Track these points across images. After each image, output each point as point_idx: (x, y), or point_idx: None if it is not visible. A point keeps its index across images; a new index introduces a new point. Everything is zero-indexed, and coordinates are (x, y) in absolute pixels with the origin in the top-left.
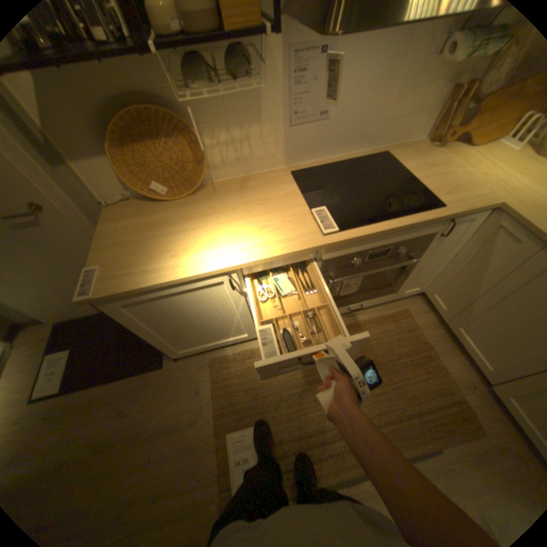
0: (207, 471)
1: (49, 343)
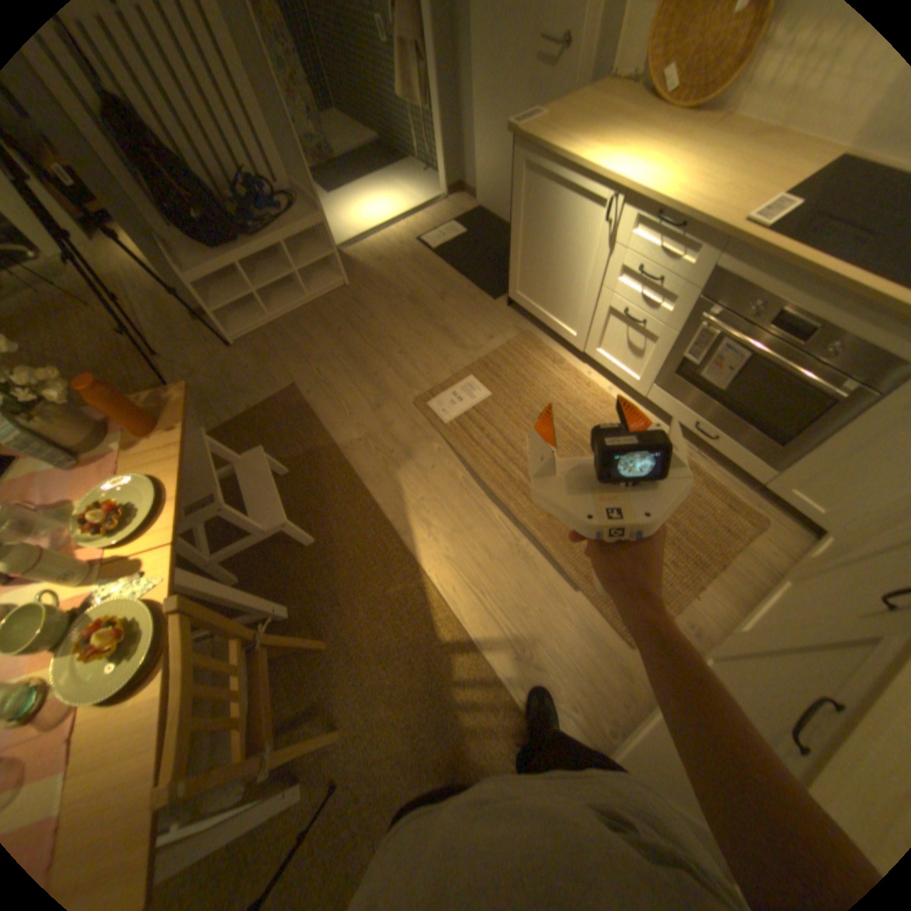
0: (436, 377)
1: (463, 216)
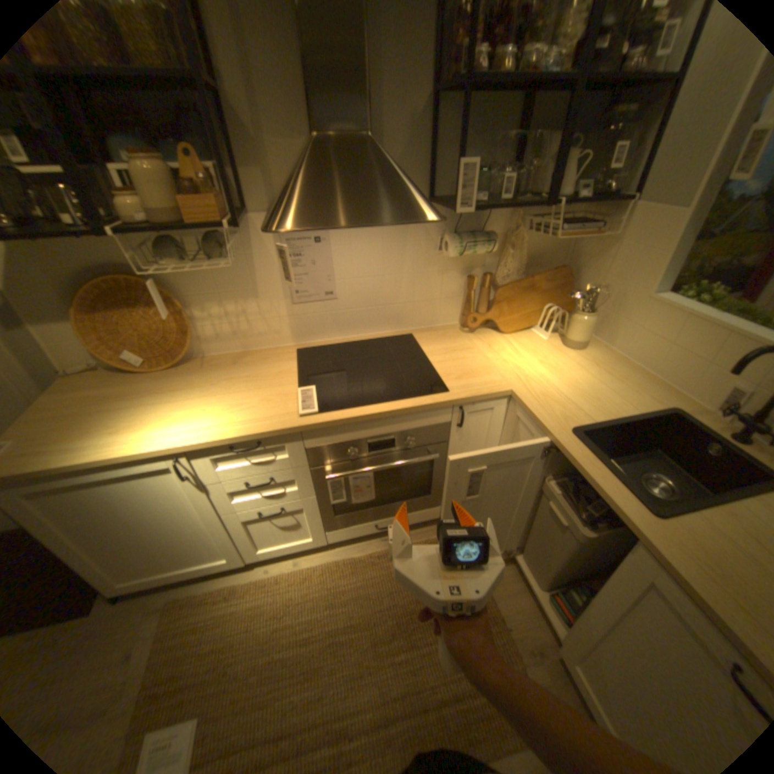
0: None
1: None
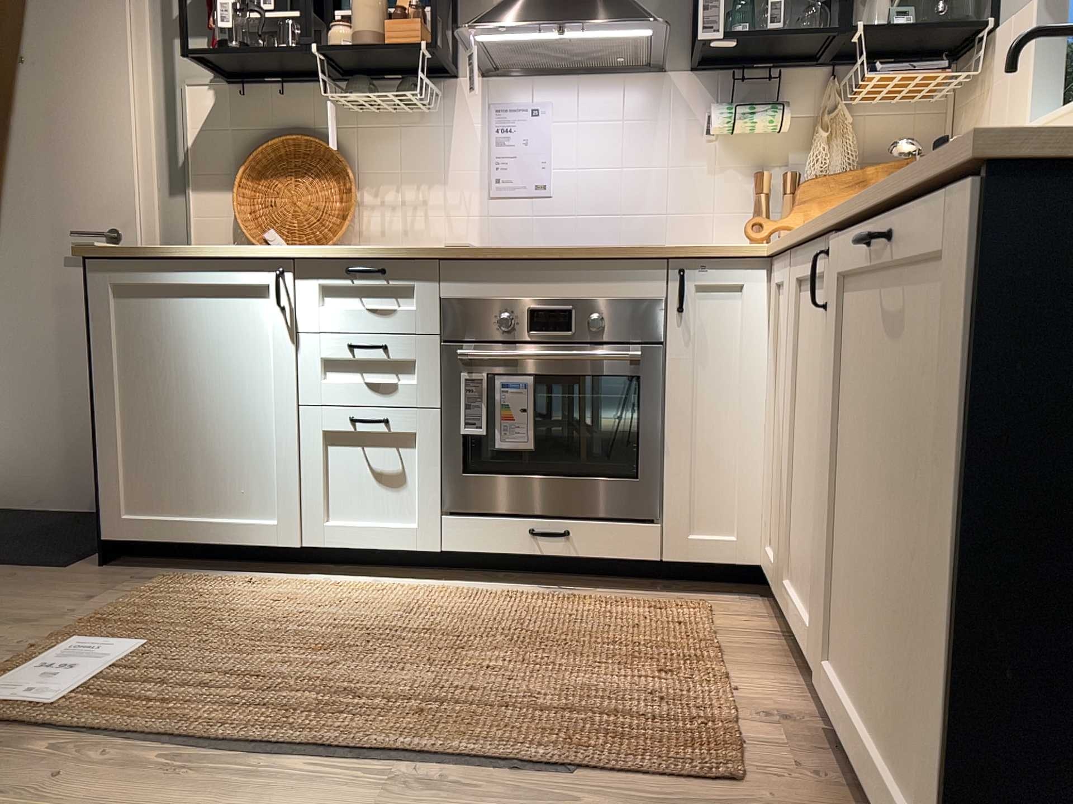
0: None
1: None
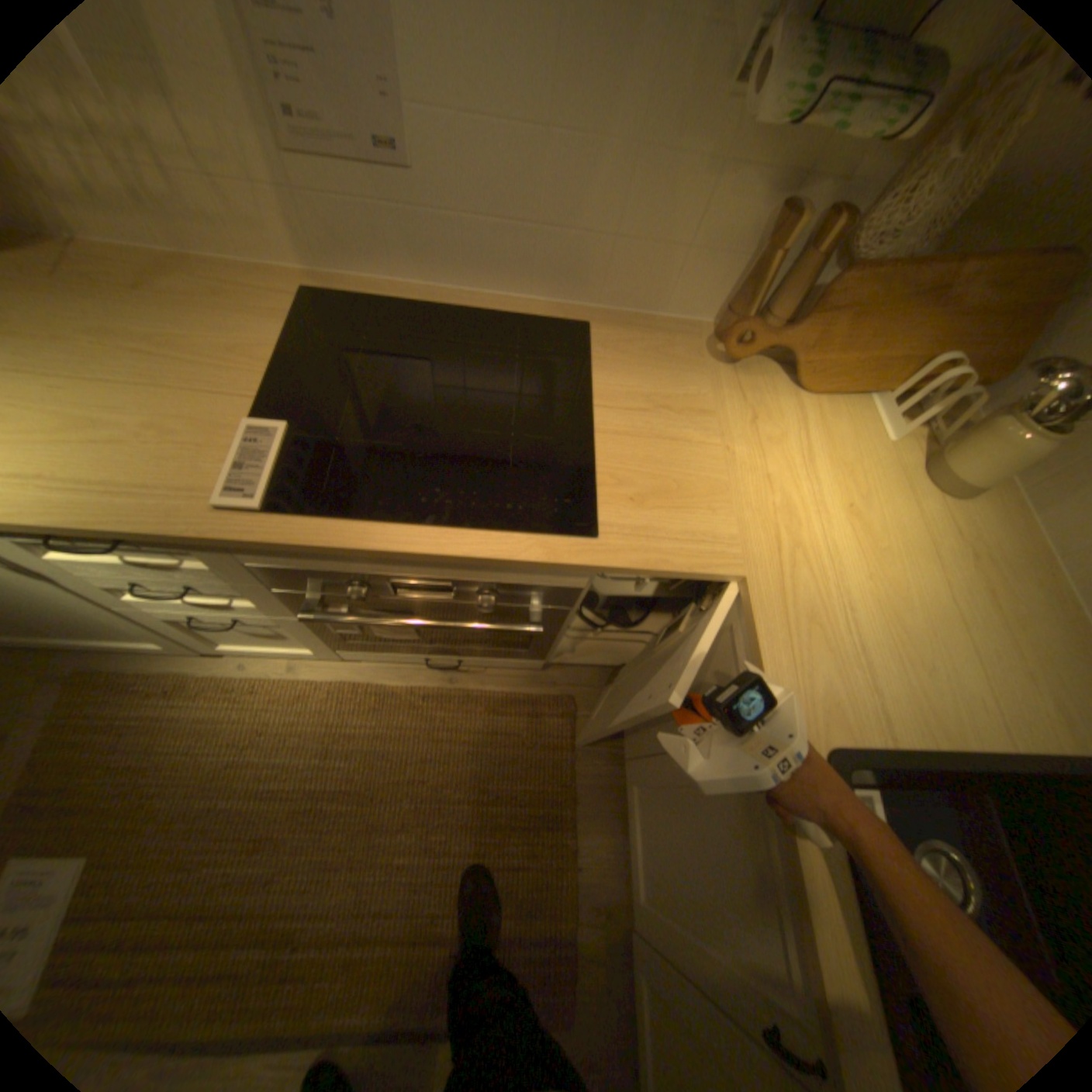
0: None
1: None
